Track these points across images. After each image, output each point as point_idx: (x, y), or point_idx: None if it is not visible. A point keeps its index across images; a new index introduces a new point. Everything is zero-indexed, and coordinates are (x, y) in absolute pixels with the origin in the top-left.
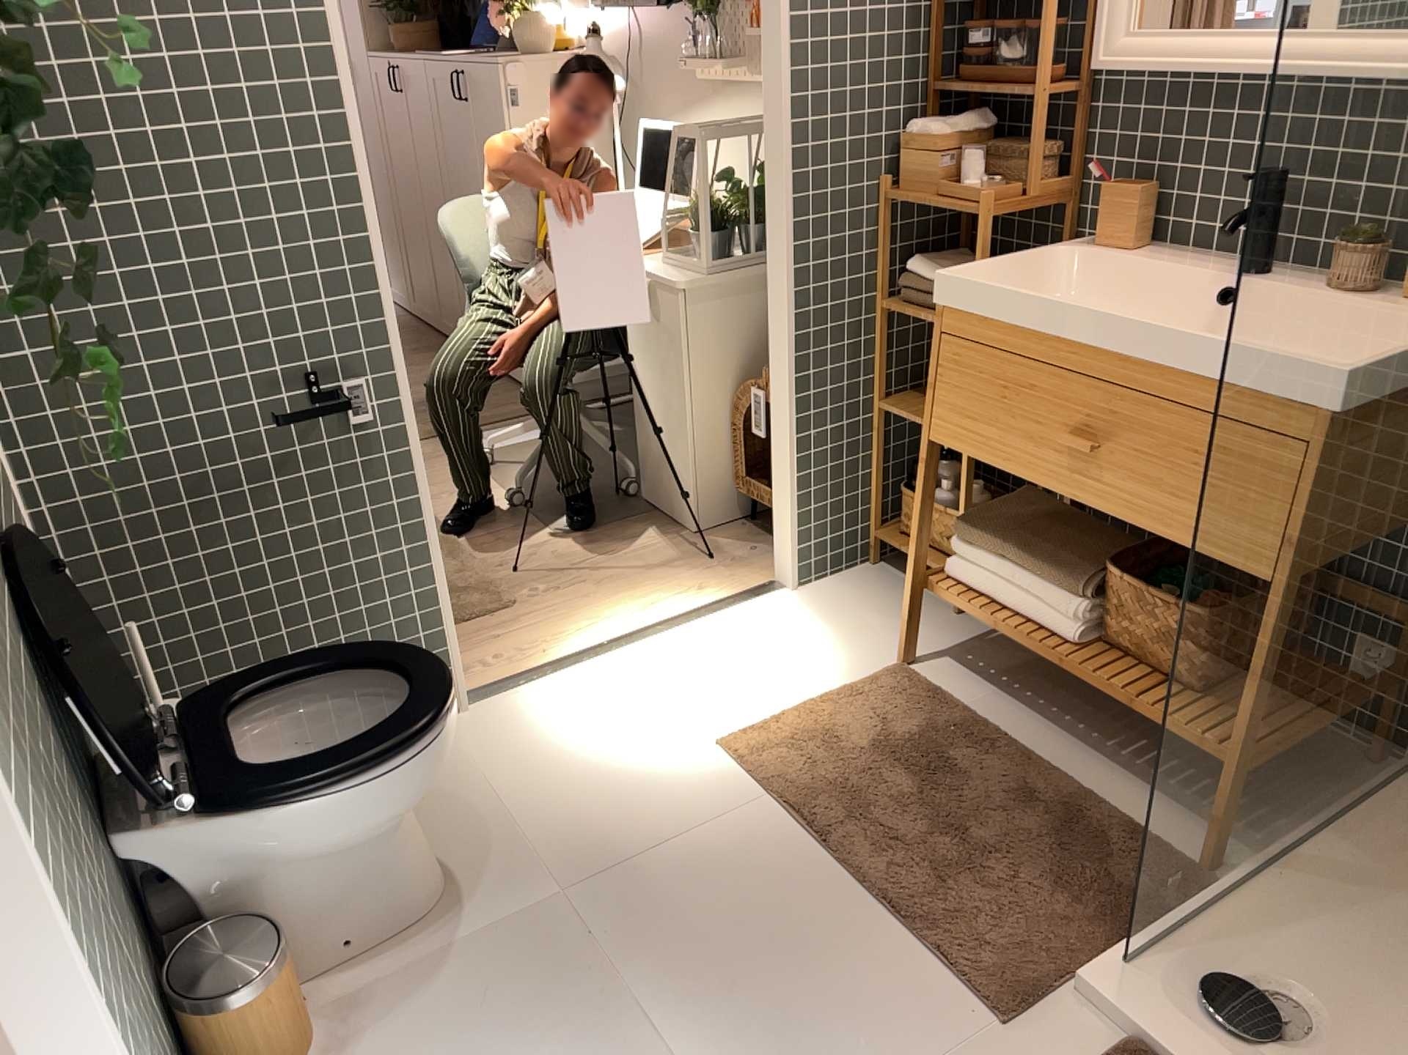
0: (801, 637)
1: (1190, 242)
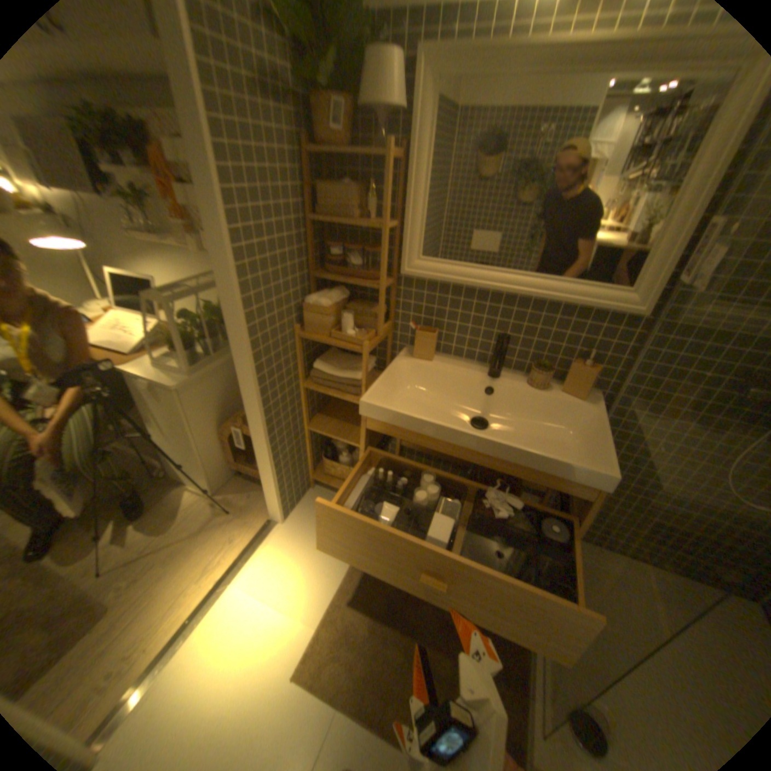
0: (299, 559)
1: (452, 351)
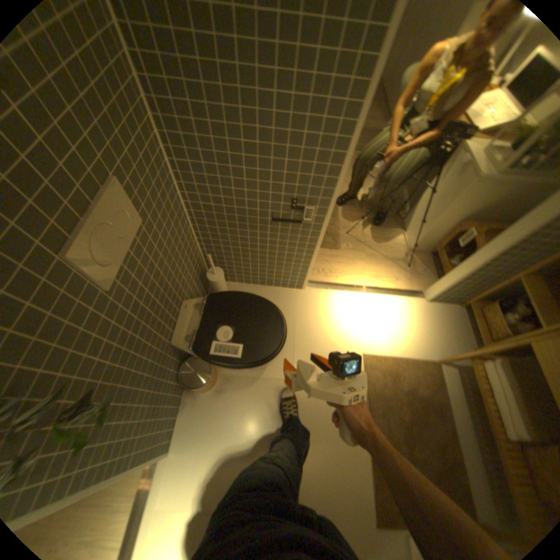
0: (415, 325)
1: None
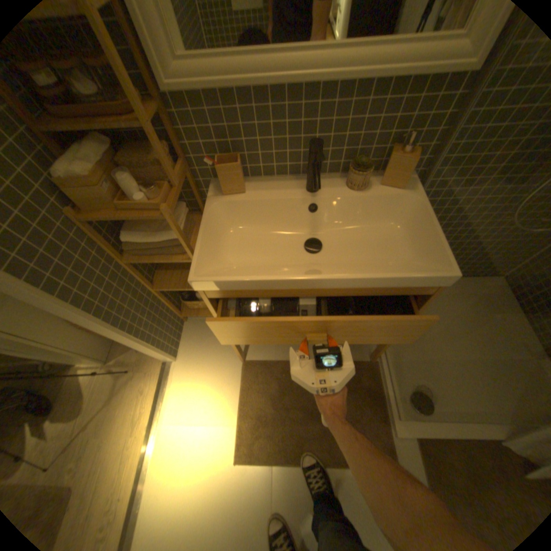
0: (202, 381)
1: (262, 172)
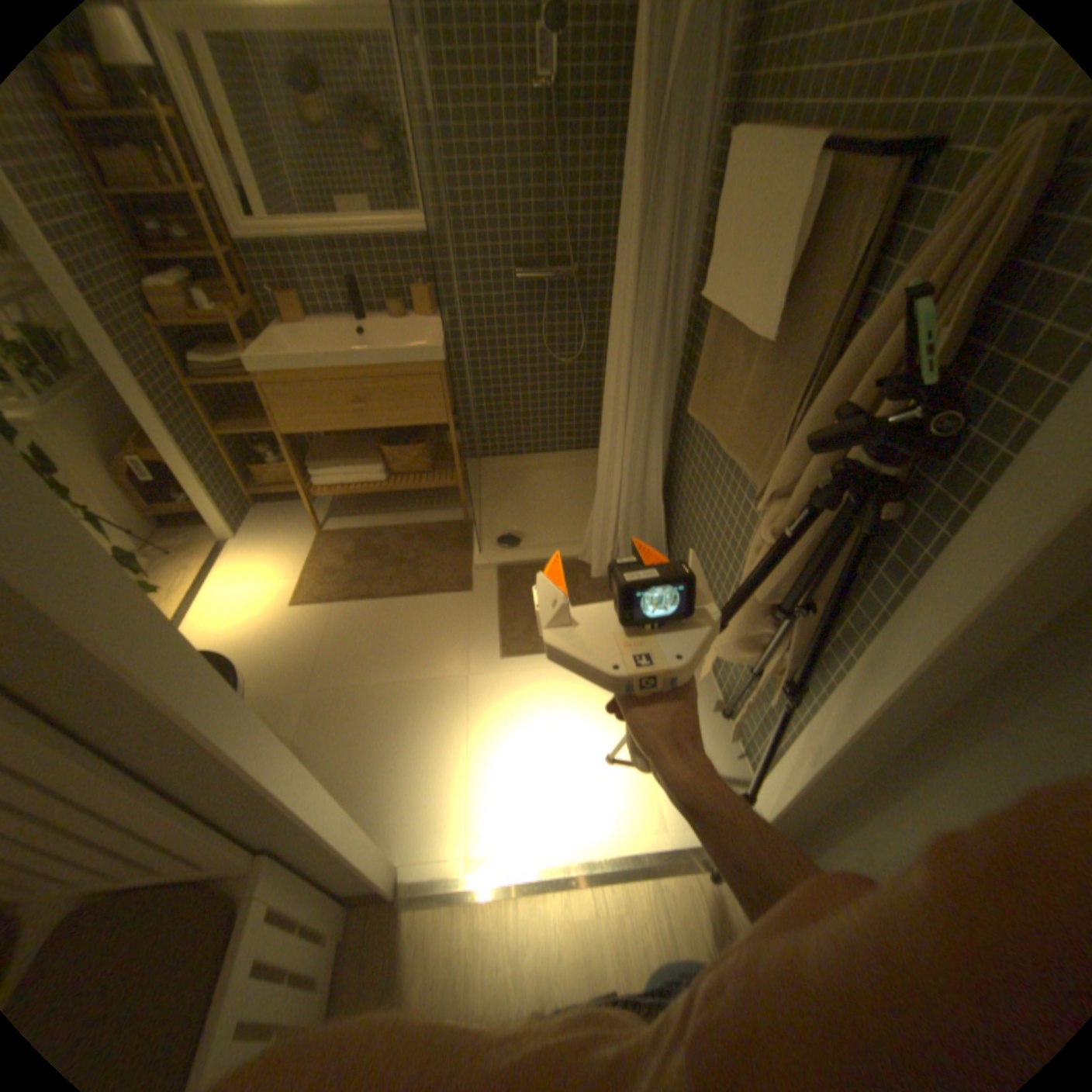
0: (265, 551)
1: (323, 313)
